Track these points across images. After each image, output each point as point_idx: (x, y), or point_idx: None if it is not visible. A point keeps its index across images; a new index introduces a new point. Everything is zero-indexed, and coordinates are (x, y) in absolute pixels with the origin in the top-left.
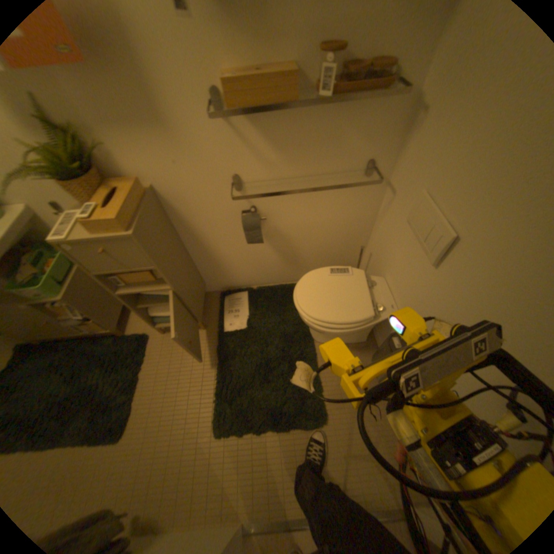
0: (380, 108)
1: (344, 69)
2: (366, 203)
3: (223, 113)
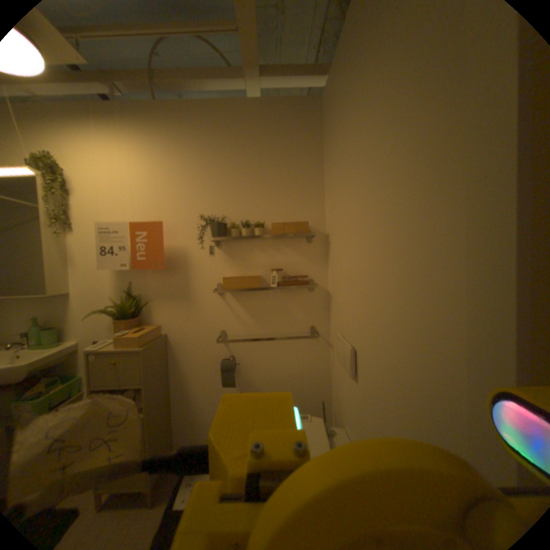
0: (309, 296)
1: (284, 277)
2: (319, 360)
3: (223, 294)
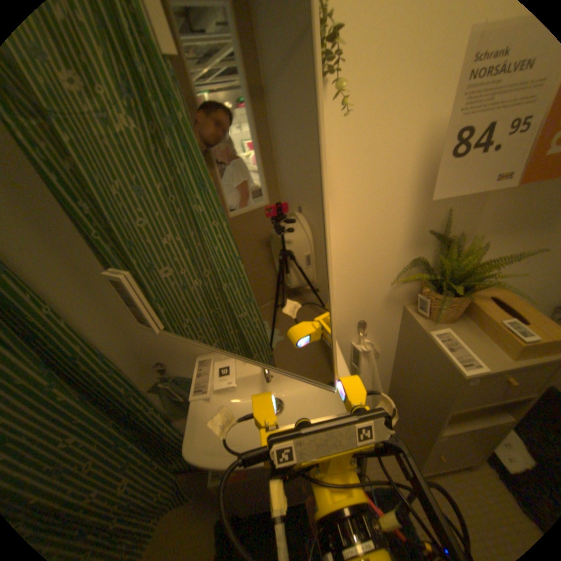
0: None
1: None
2: None
3: None
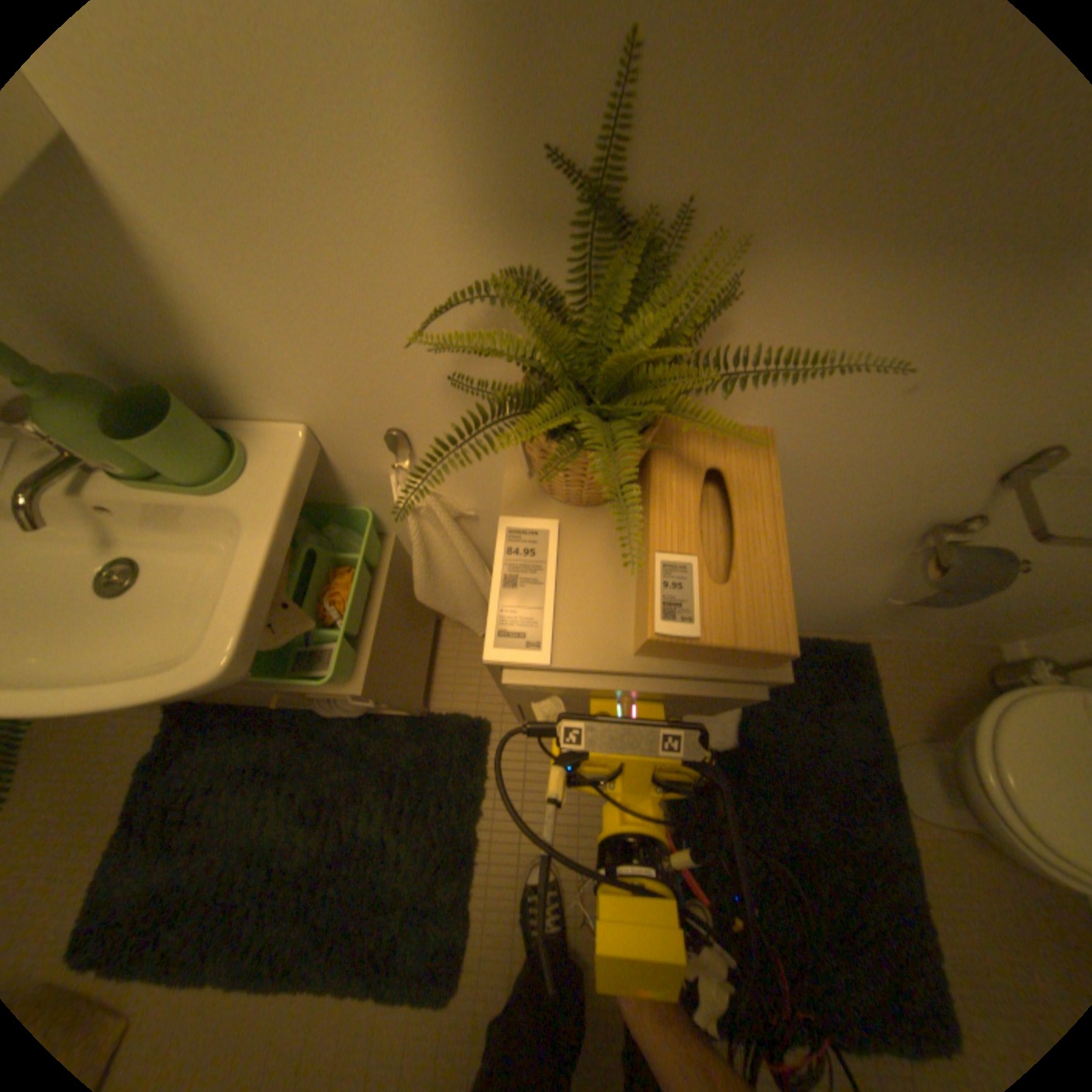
0: None
1: None
2: None
3: None
